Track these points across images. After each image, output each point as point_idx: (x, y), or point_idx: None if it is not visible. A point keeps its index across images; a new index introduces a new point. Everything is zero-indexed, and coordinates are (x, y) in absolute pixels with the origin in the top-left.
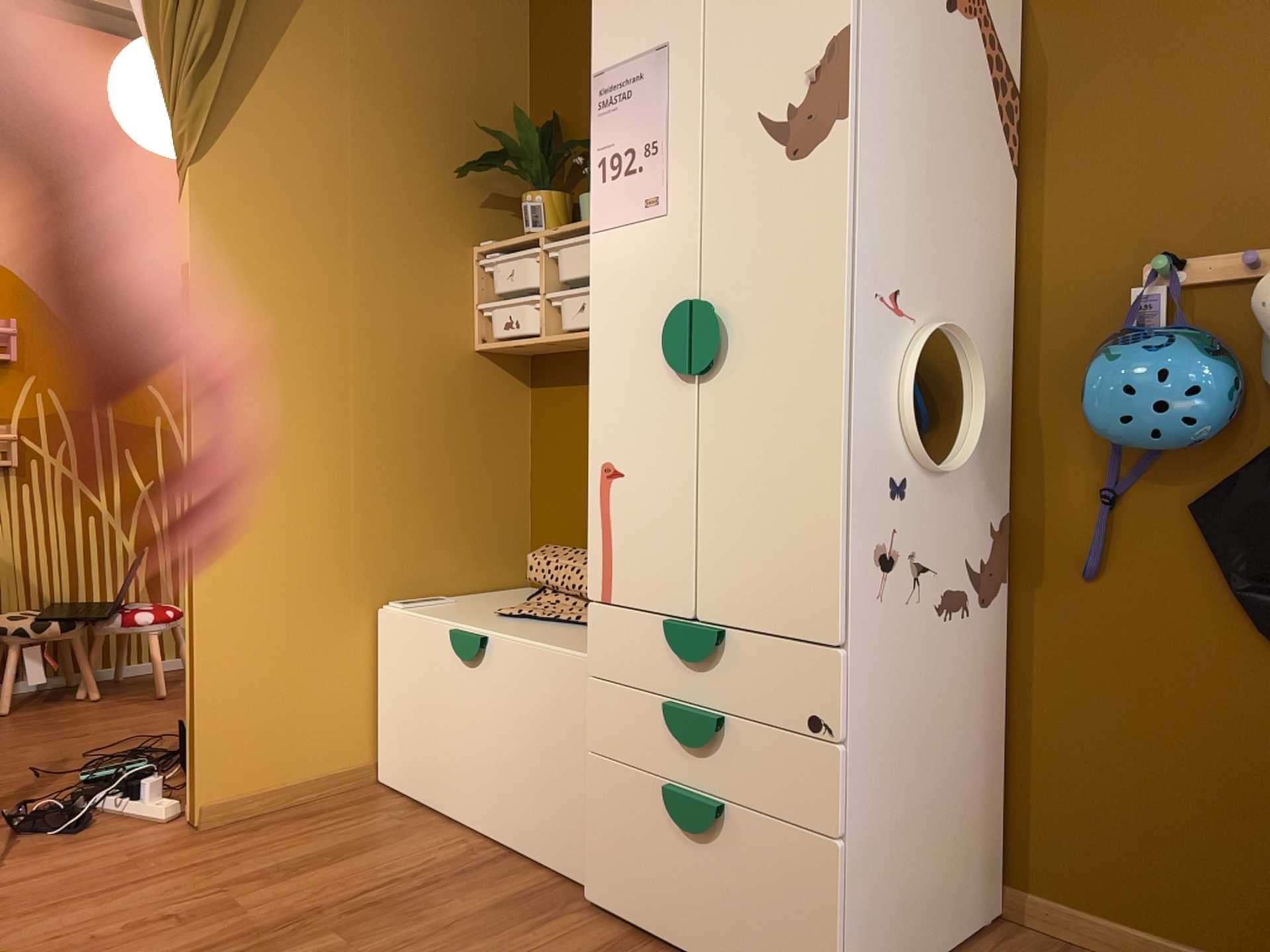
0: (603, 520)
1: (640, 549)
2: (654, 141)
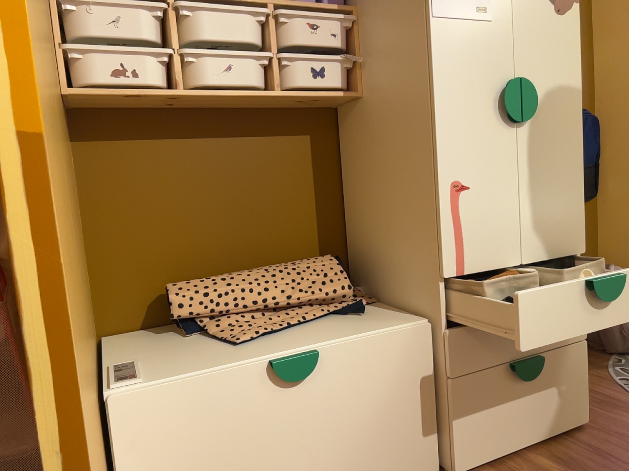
0: (455, 220)
1: (485, 233)
2: None
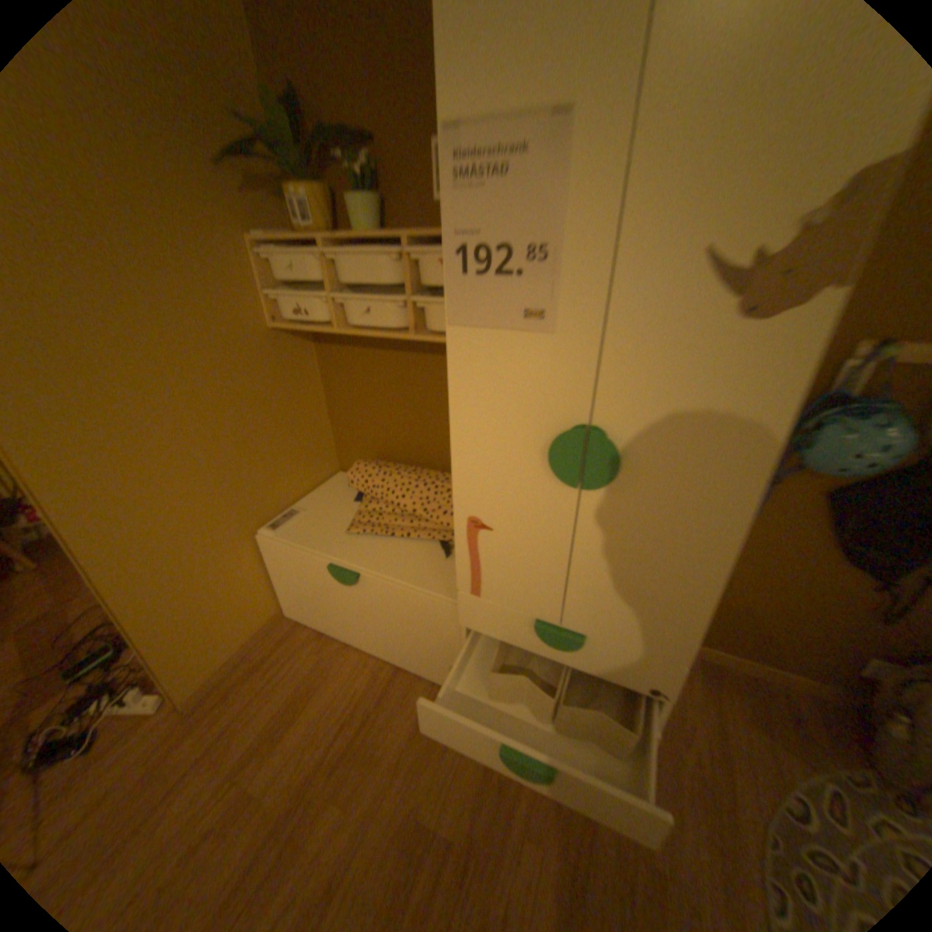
0: (471, 550)
1: (509, 577)
2: (542, 242)
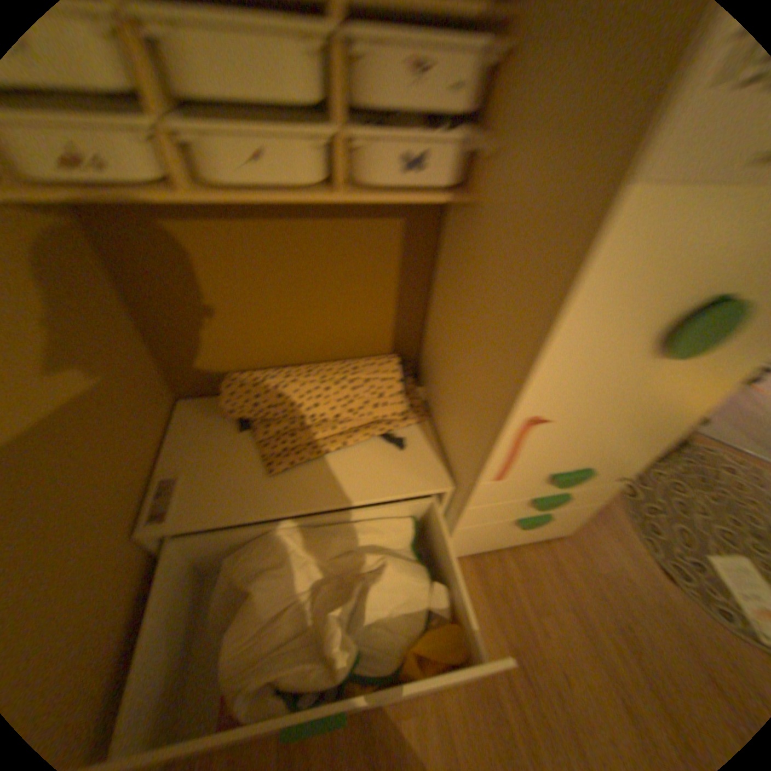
0: (514, 446)
1: (545, 453)
2: None
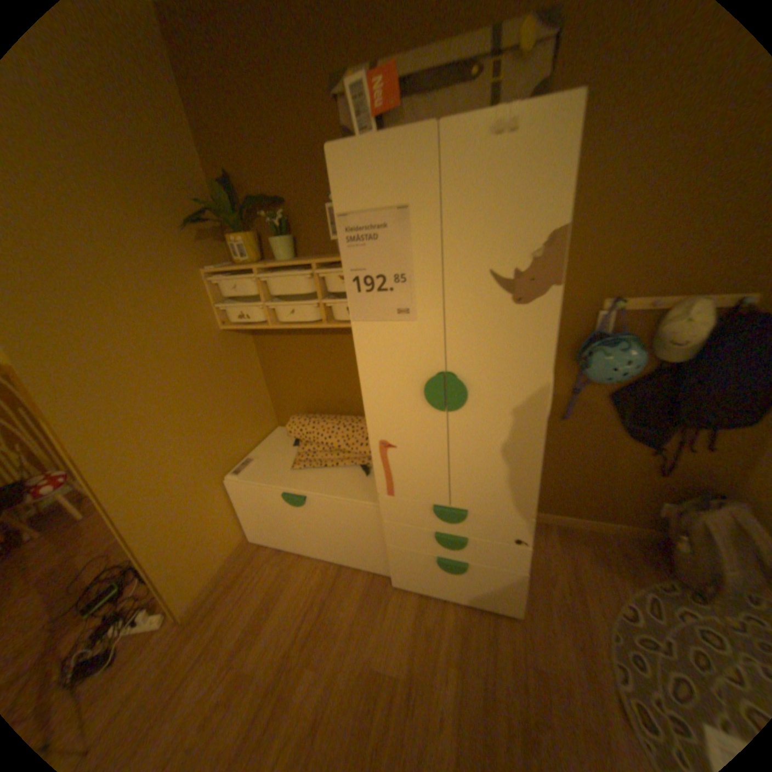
0: (384, 464)
1: (411, 478)
2: (401, 273)
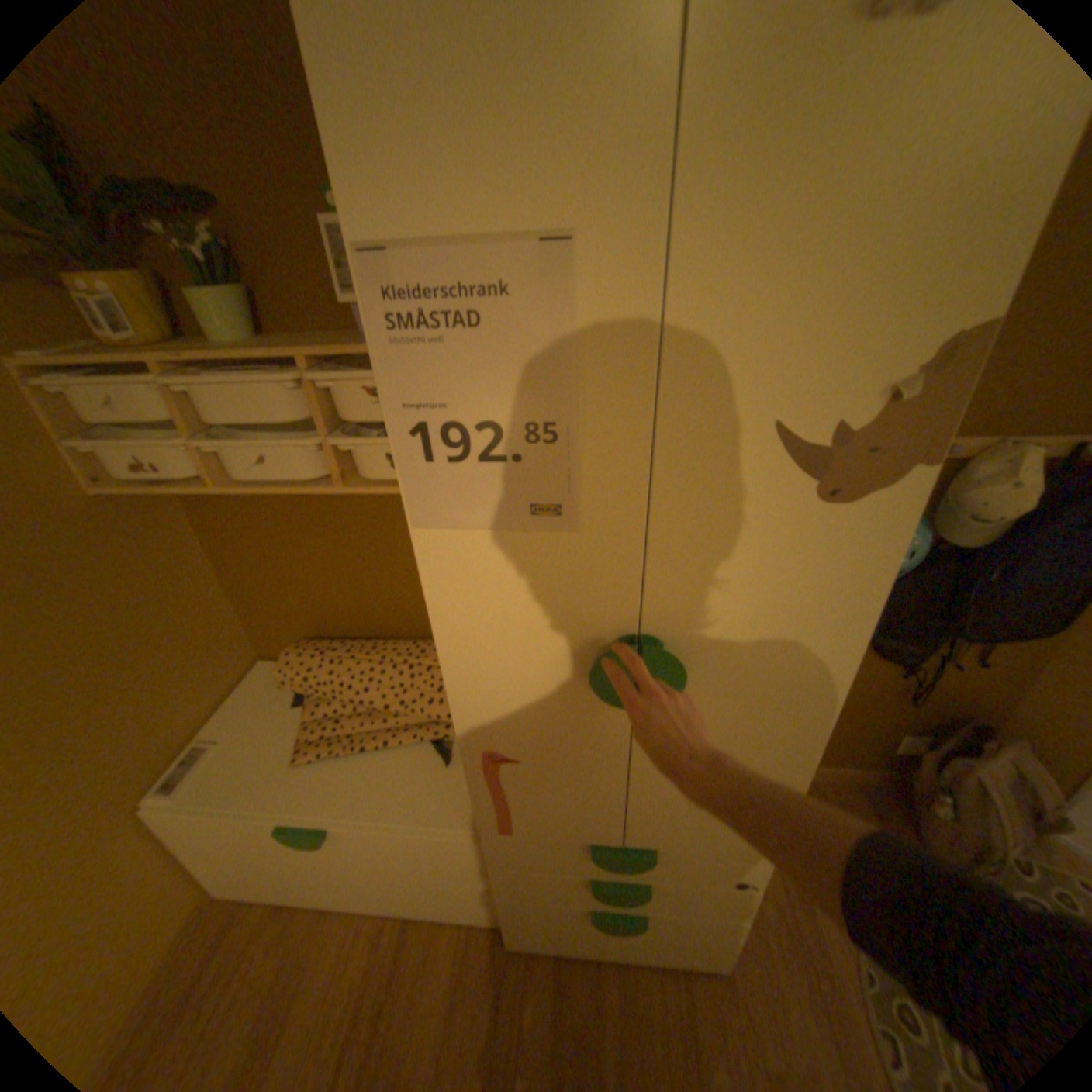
0: (491, 788)
1: (548, 808)
2: (546, 419)
